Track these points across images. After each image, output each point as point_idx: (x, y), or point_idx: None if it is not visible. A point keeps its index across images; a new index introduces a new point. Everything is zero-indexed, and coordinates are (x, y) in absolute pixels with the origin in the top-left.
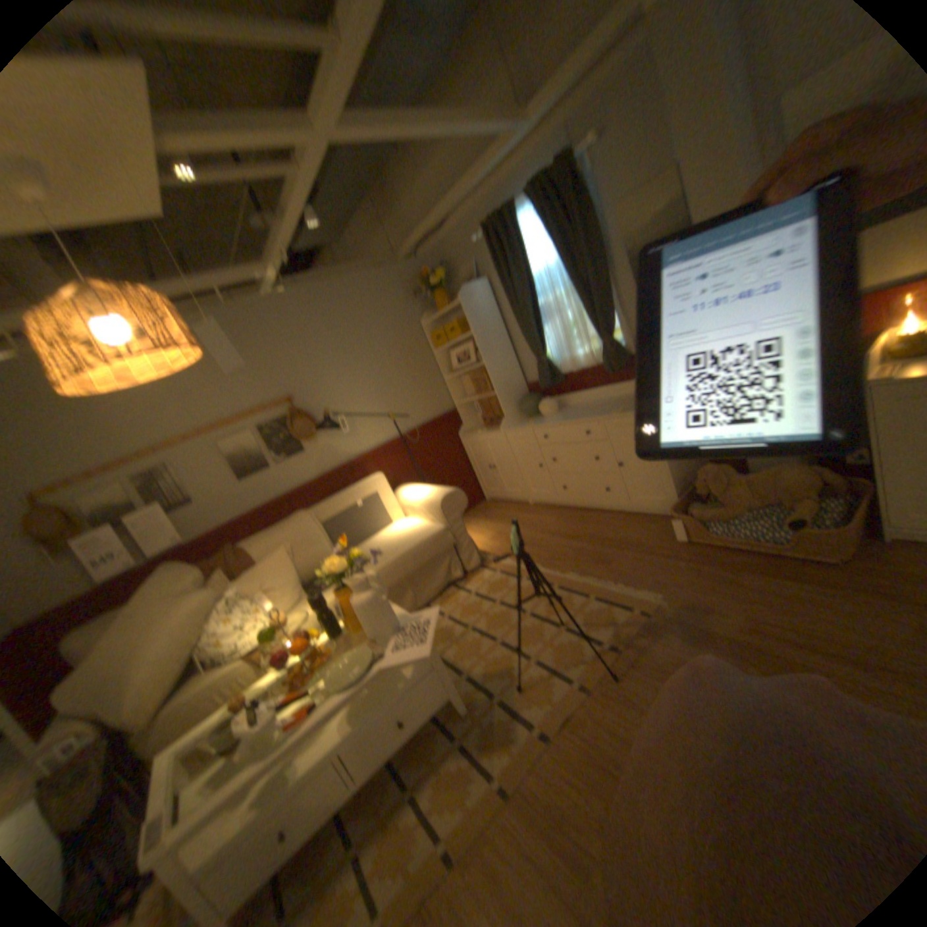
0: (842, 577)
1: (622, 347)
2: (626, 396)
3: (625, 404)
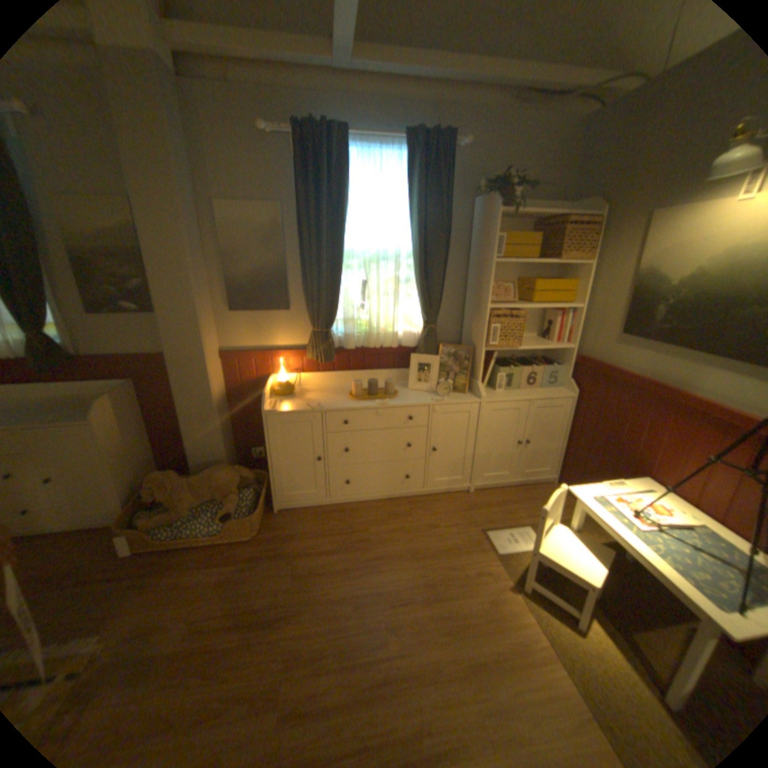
0: (253, 553)
1: (56, 348)
2: (61, 402)
3: (57, 414)
